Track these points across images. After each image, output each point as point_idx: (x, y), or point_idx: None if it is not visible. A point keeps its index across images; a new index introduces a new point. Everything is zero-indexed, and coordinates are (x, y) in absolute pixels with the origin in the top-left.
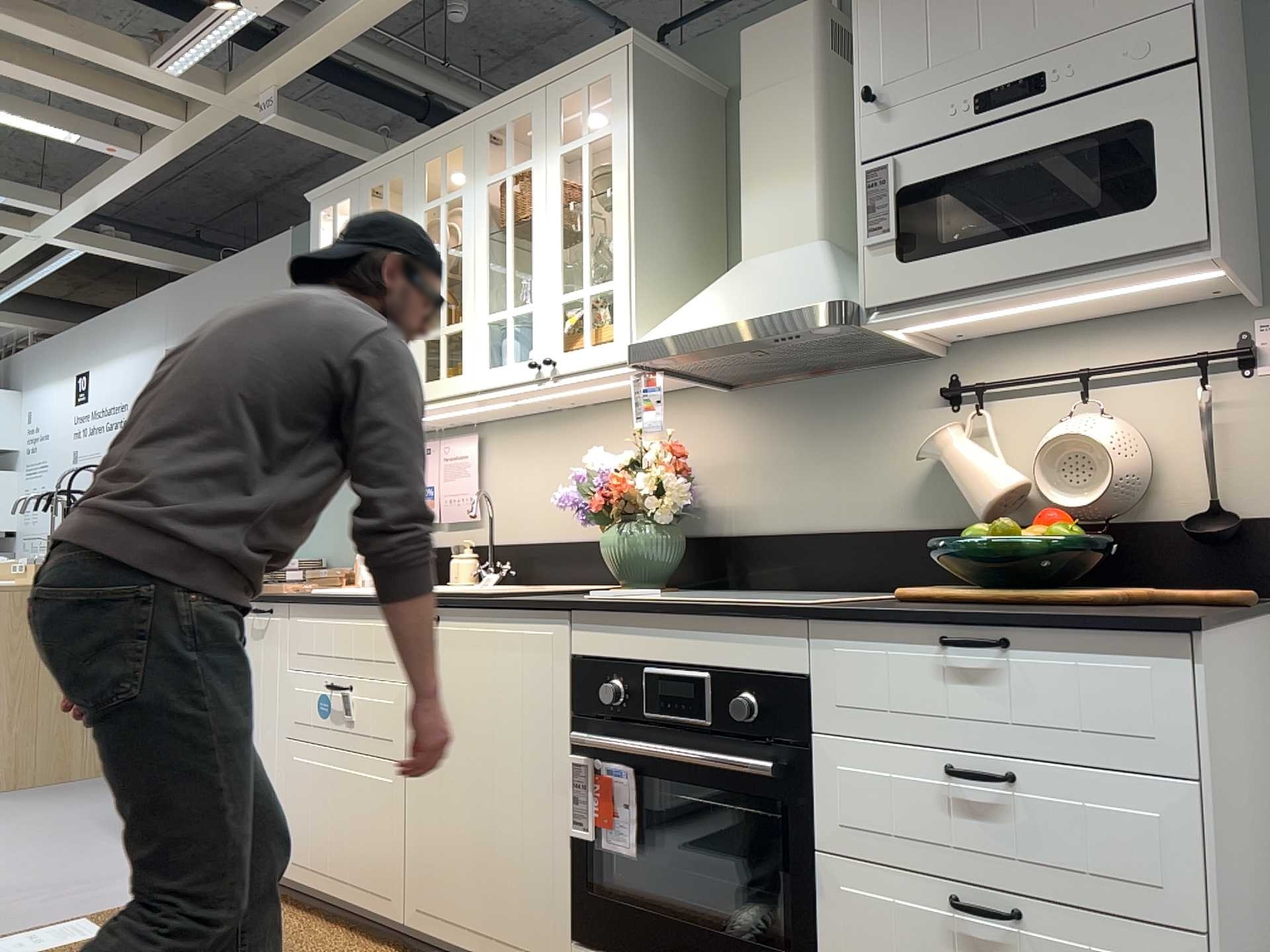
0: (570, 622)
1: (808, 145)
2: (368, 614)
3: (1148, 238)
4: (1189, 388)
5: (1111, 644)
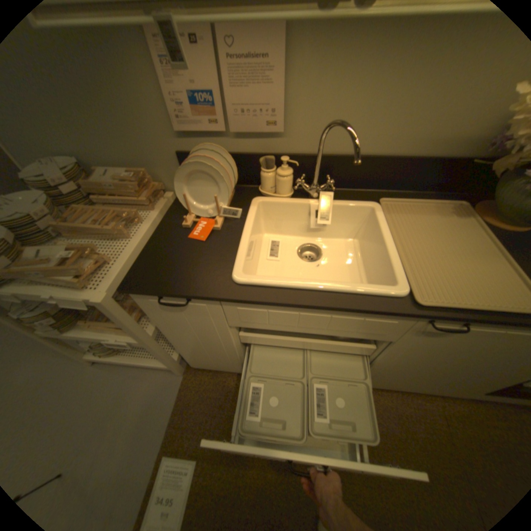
0: None
1: None
2: (358, 315)
3: None
4: None
5: None
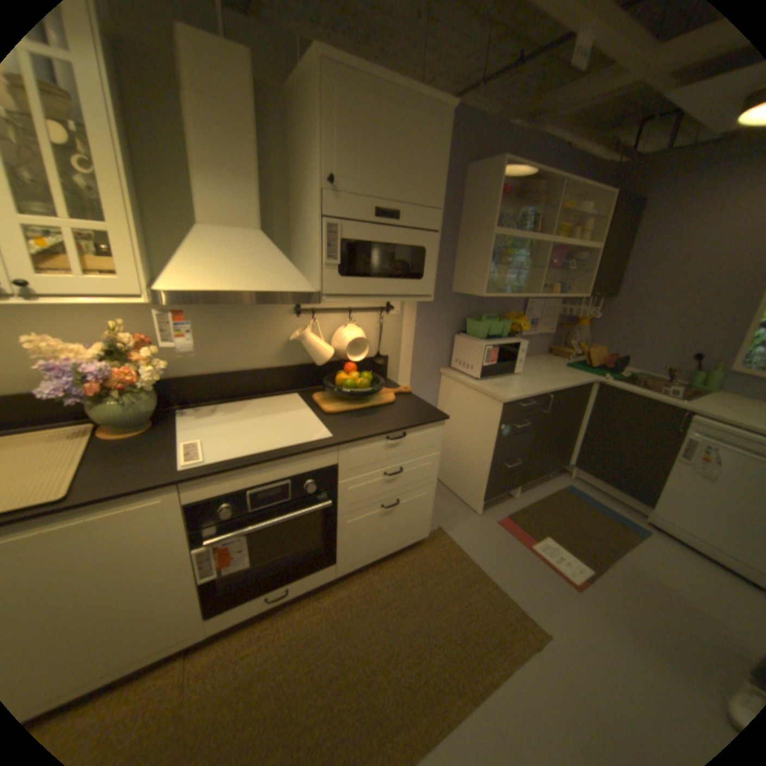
0: (180, 487)
1: (252, 164)
2: None
3: (420, 290)
4: (379, 319)
5: (429, 426)
